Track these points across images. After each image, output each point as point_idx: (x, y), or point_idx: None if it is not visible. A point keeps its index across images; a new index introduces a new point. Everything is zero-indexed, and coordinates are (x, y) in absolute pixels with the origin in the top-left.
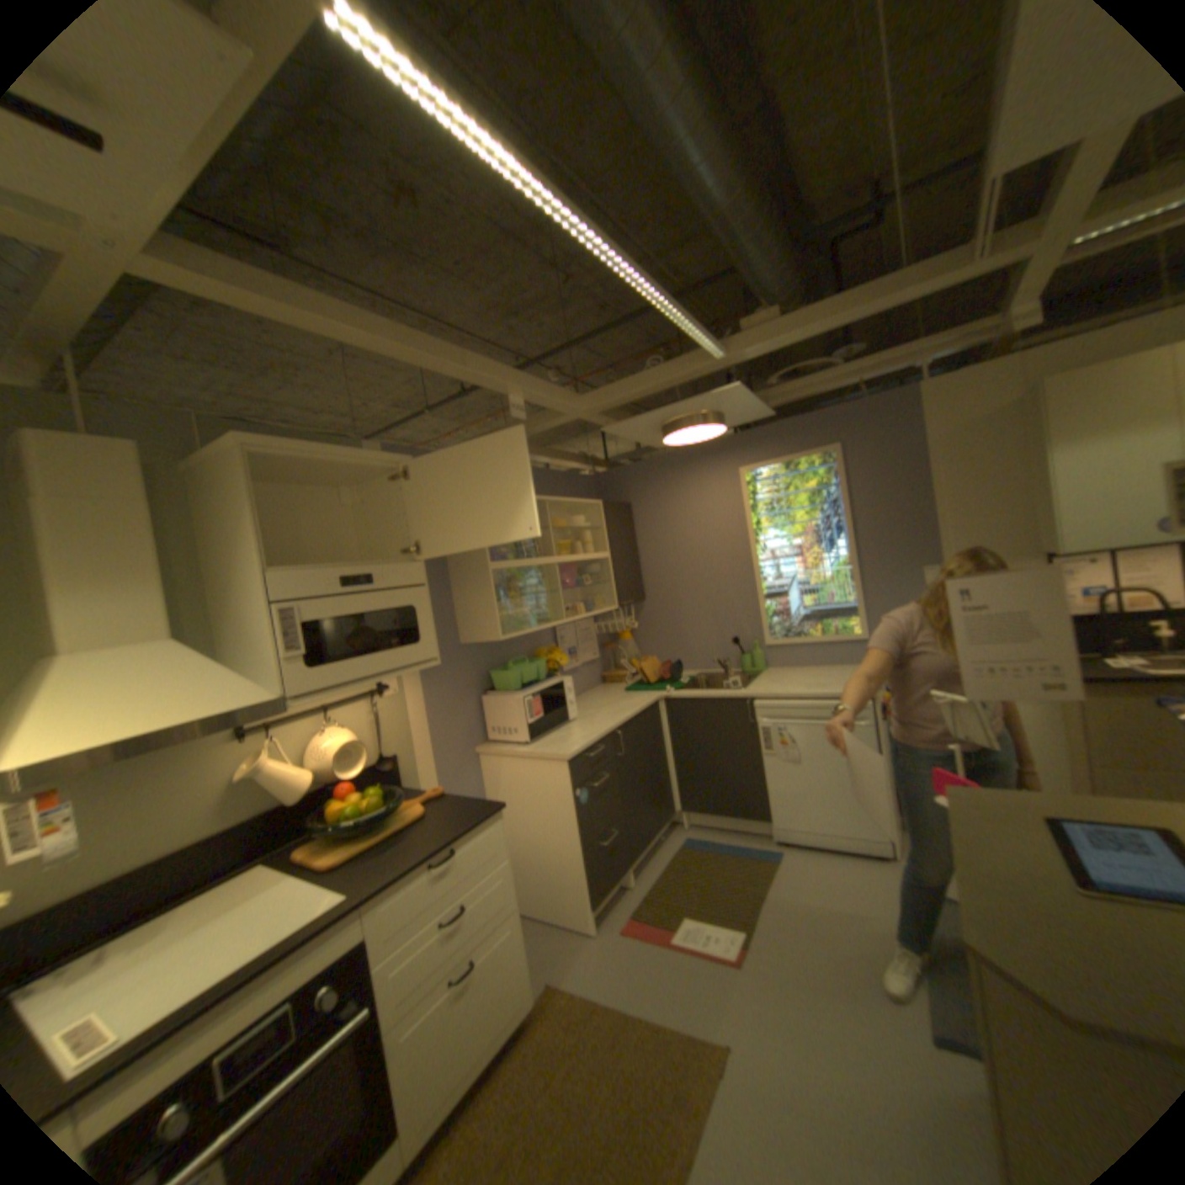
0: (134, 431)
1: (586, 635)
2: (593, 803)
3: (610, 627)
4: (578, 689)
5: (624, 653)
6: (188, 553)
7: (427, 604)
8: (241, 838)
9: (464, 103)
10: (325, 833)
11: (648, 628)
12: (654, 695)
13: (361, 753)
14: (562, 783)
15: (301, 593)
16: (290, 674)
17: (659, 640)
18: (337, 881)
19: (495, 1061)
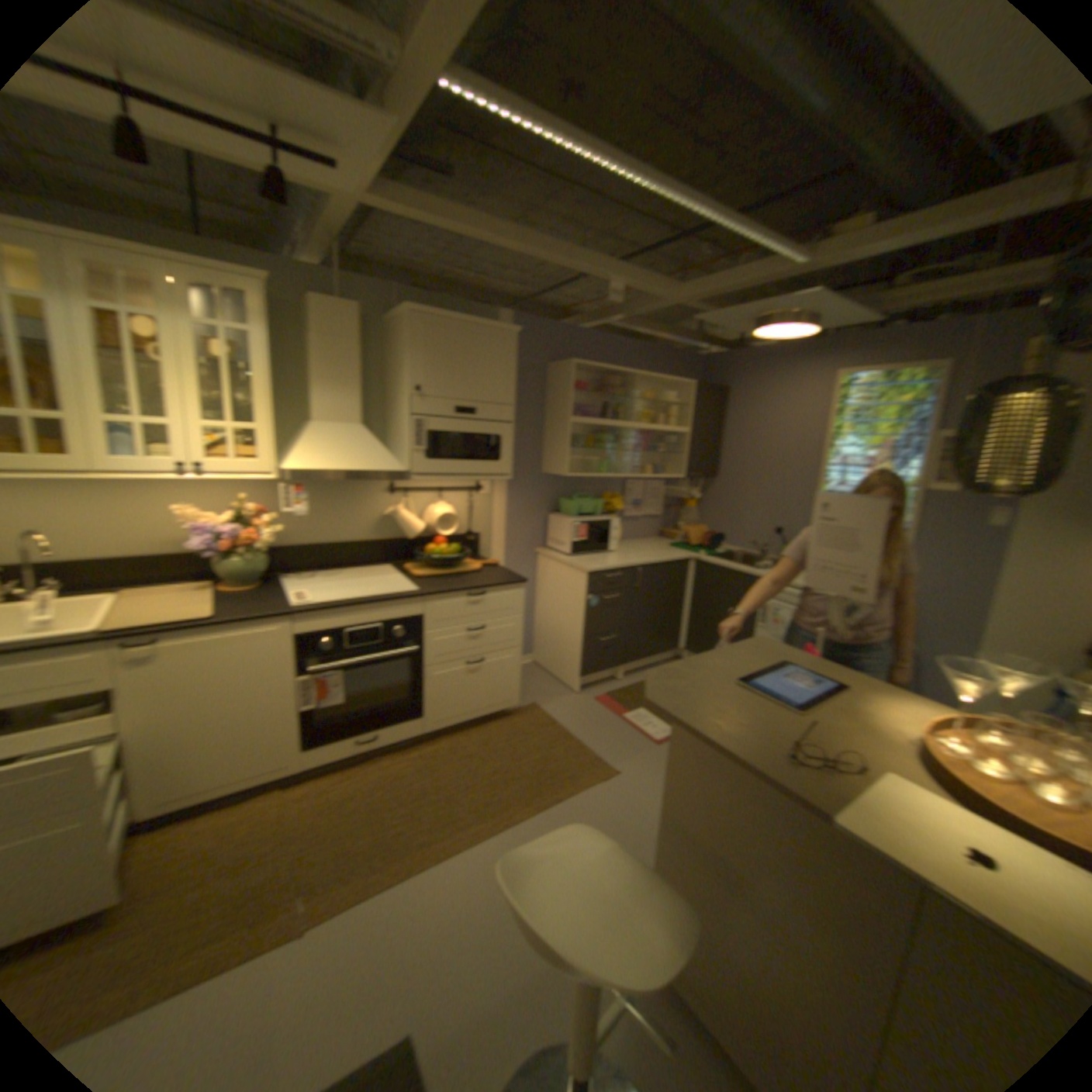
0: (365, 294)
1: (655, 493)
2: (603, 608)
3: (683, 493)
4: (636, 533)
5: (687, 517)
6: (383, 375)
7: (513, 436)
8: (387, 547)
9: (528, 107)
10: (426, 559)
11: (716, 502)
12: (691, 554)
13: (458, 523)
14: (583, 587)
15: (432, 412)
16: (418, 460)
17: (721, 514)
18: (423, 582)
19: (491, 720)
